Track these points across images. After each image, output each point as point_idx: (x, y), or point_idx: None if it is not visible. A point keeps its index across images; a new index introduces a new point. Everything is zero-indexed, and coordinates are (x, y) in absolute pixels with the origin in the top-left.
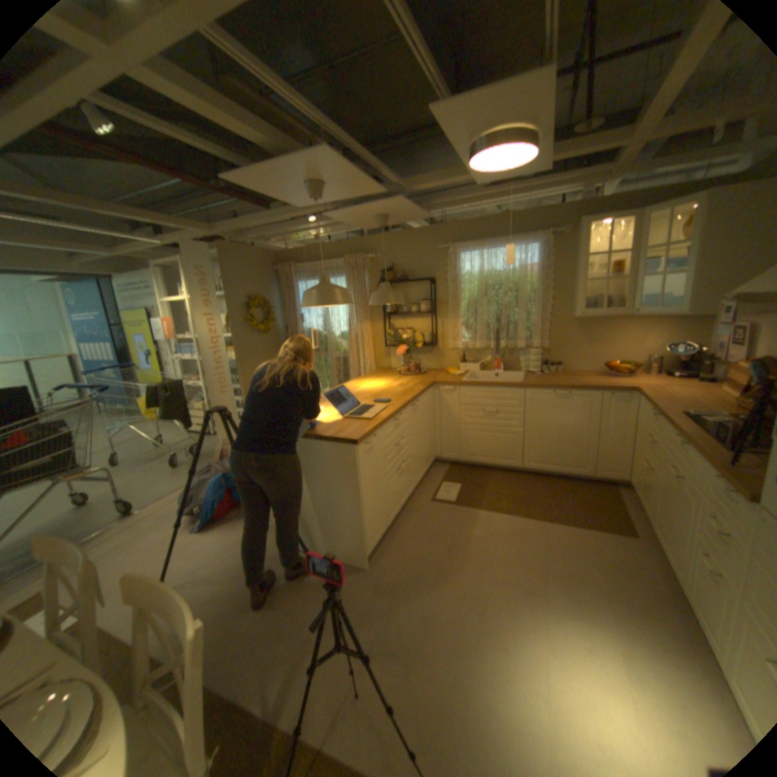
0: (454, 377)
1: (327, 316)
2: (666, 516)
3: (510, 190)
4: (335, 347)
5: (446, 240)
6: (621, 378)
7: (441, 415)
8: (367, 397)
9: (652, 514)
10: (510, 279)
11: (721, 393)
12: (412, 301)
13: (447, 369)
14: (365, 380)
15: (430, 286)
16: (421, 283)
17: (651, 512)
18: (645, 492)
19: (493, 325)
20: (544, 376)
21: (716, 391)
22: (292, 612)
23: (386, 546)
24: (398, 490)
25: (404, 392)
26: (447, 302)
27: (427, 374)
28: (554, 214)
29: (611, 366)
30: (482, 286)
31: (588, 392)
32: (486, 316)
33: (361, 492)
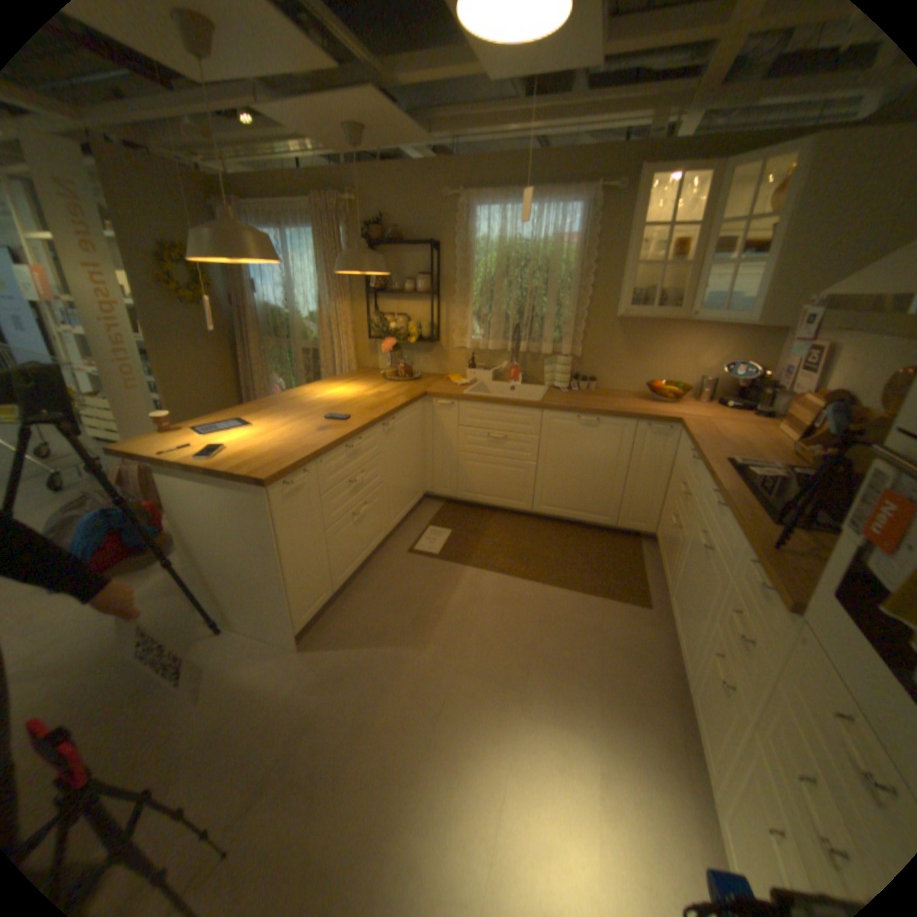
0: (456, 388)
1: (288, 287)
2: (686, 589)
3: (550, 112)
4: (301, 334)
5: (457, 185)
6: (663, 405)
7: (435, 439)
8: (321, 410)
9: (672, 581)
10: (540, 254)
11: (778, 434)
12: (408, 275)
13: (450, 376)
14: (334, 384)
15: (431, 253)
16: (420, 248)
17: (671, 578)
18: (668, 551)
19: (512, 320)
20: (570, 395)
21: (772, 431)
22: (169, 719)
23: (331, 617)
24: (357, 542)
25: (376, 405)
26: (454, 281)
27: (421, 382)
28: (608, 159)
29: (654, 388)
30: (502, 261)
31: (619, 421)
32: (504, 305)
33: (278, 554)
